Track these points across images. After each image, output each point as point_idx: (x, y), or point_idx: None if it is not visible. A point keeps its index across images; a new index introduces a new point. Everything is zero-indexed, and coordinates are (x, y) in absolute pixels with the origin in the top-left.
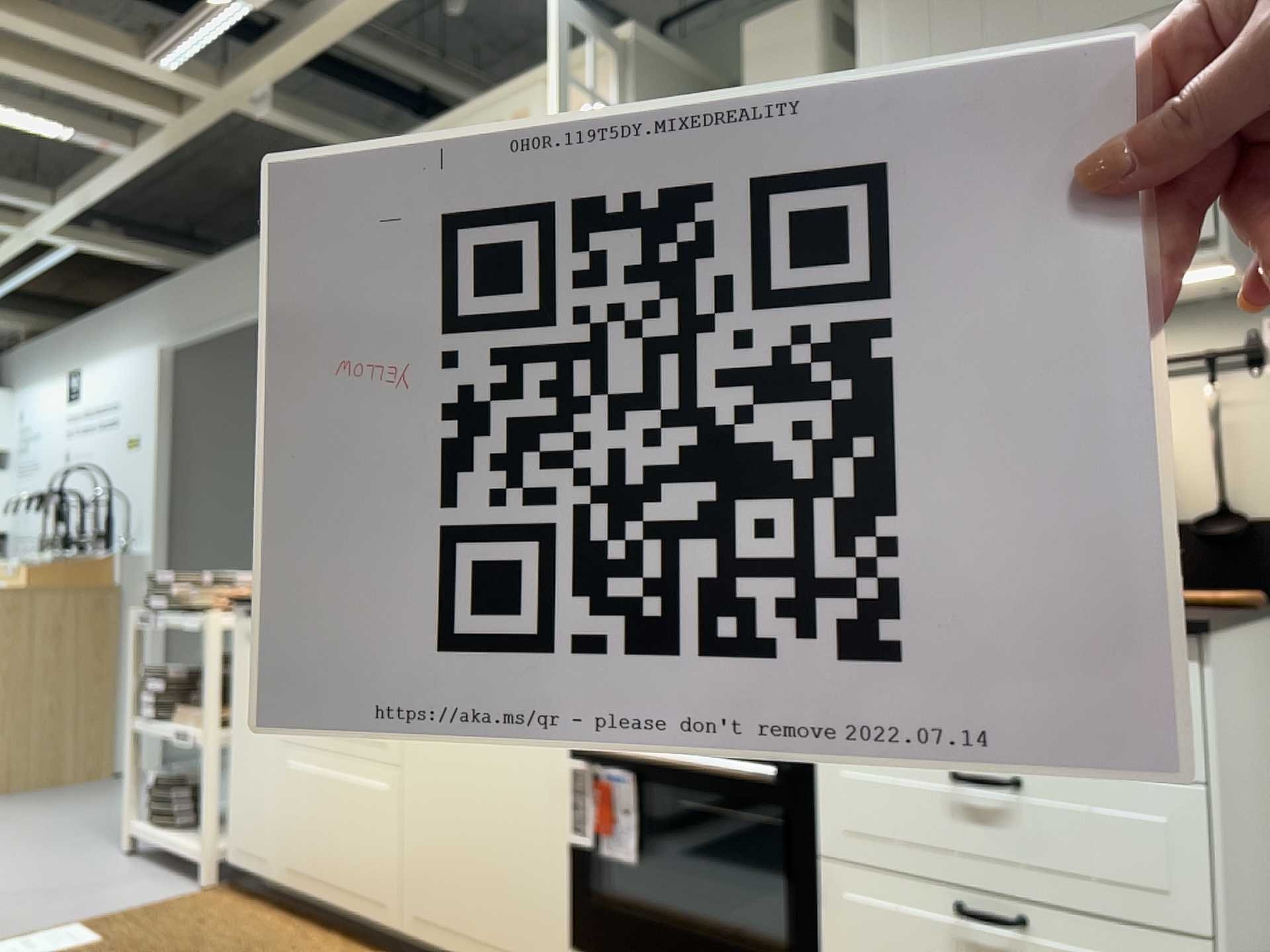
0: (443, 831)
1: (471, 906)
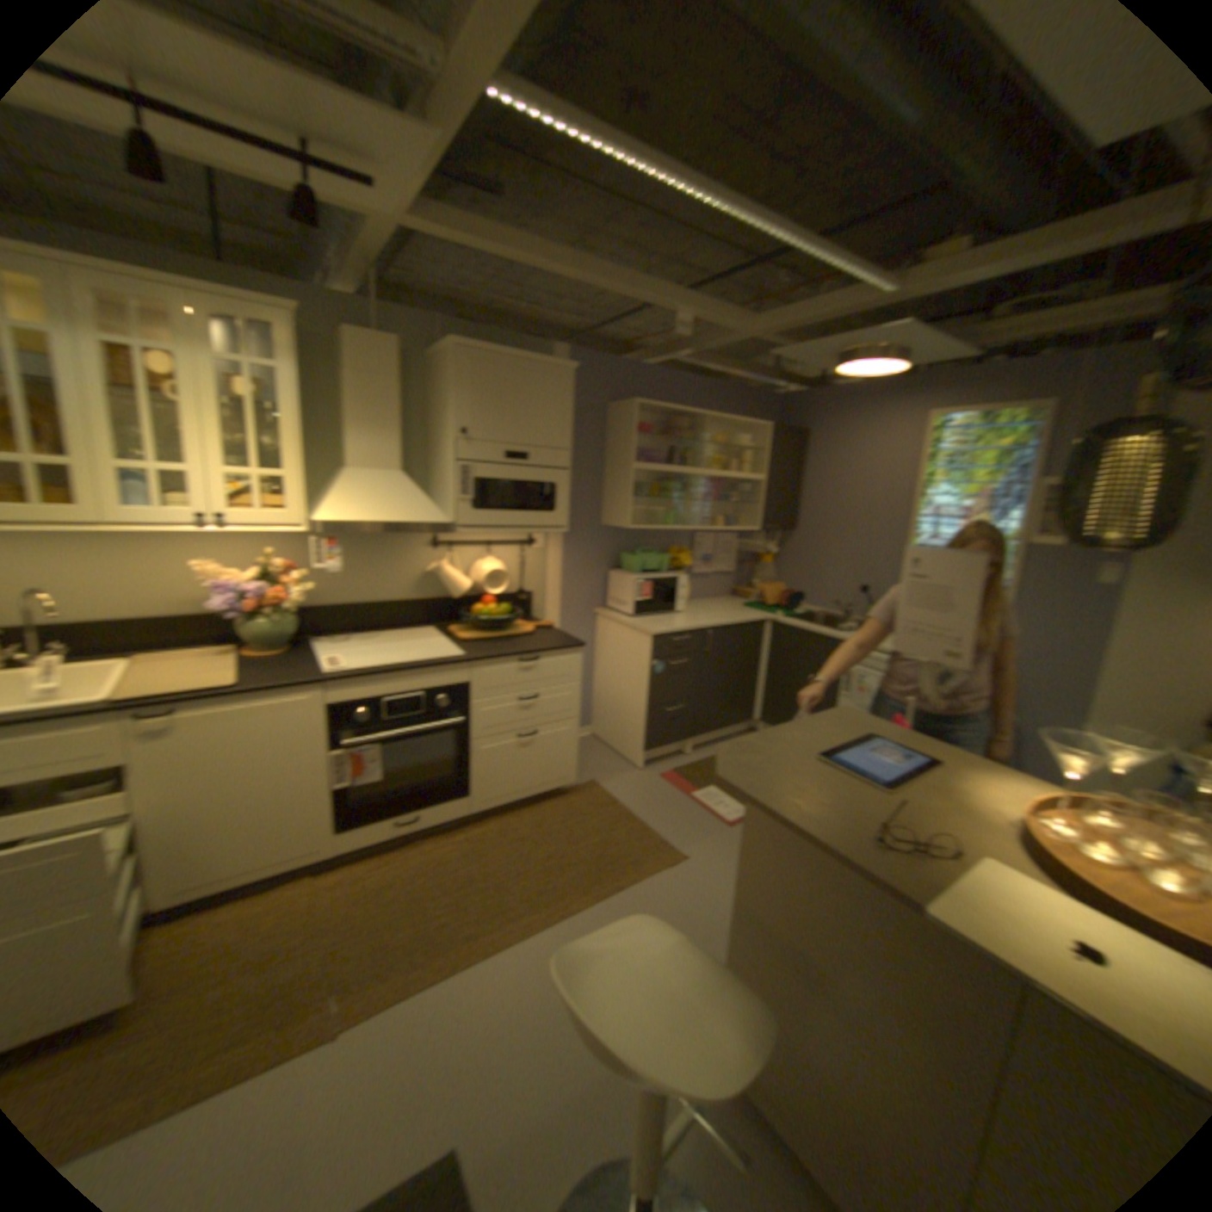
0: (211, 829)
1: (249, 854)
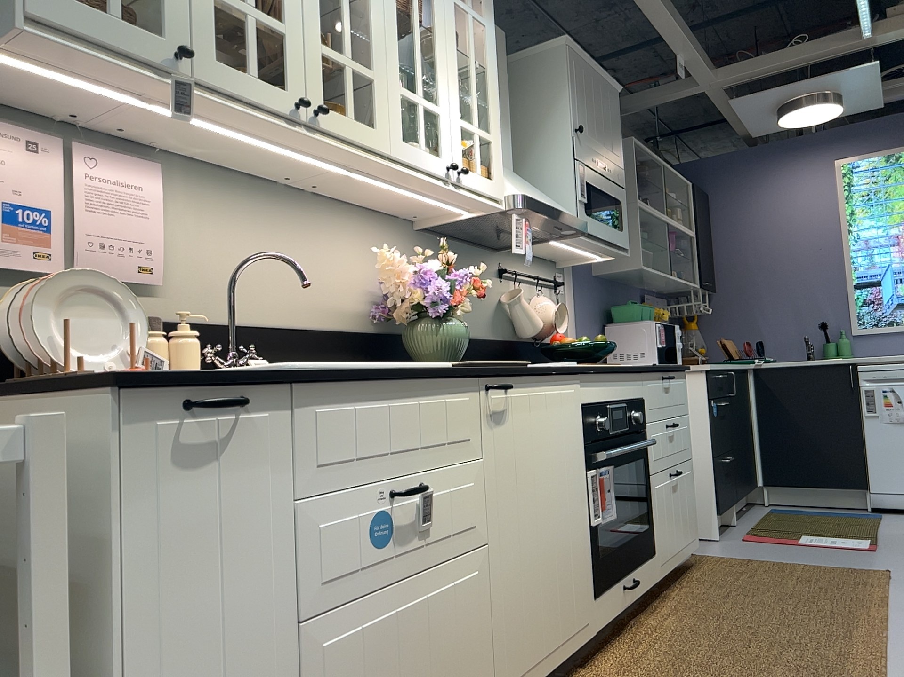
0: (527, 577)
1: (549, 623)
